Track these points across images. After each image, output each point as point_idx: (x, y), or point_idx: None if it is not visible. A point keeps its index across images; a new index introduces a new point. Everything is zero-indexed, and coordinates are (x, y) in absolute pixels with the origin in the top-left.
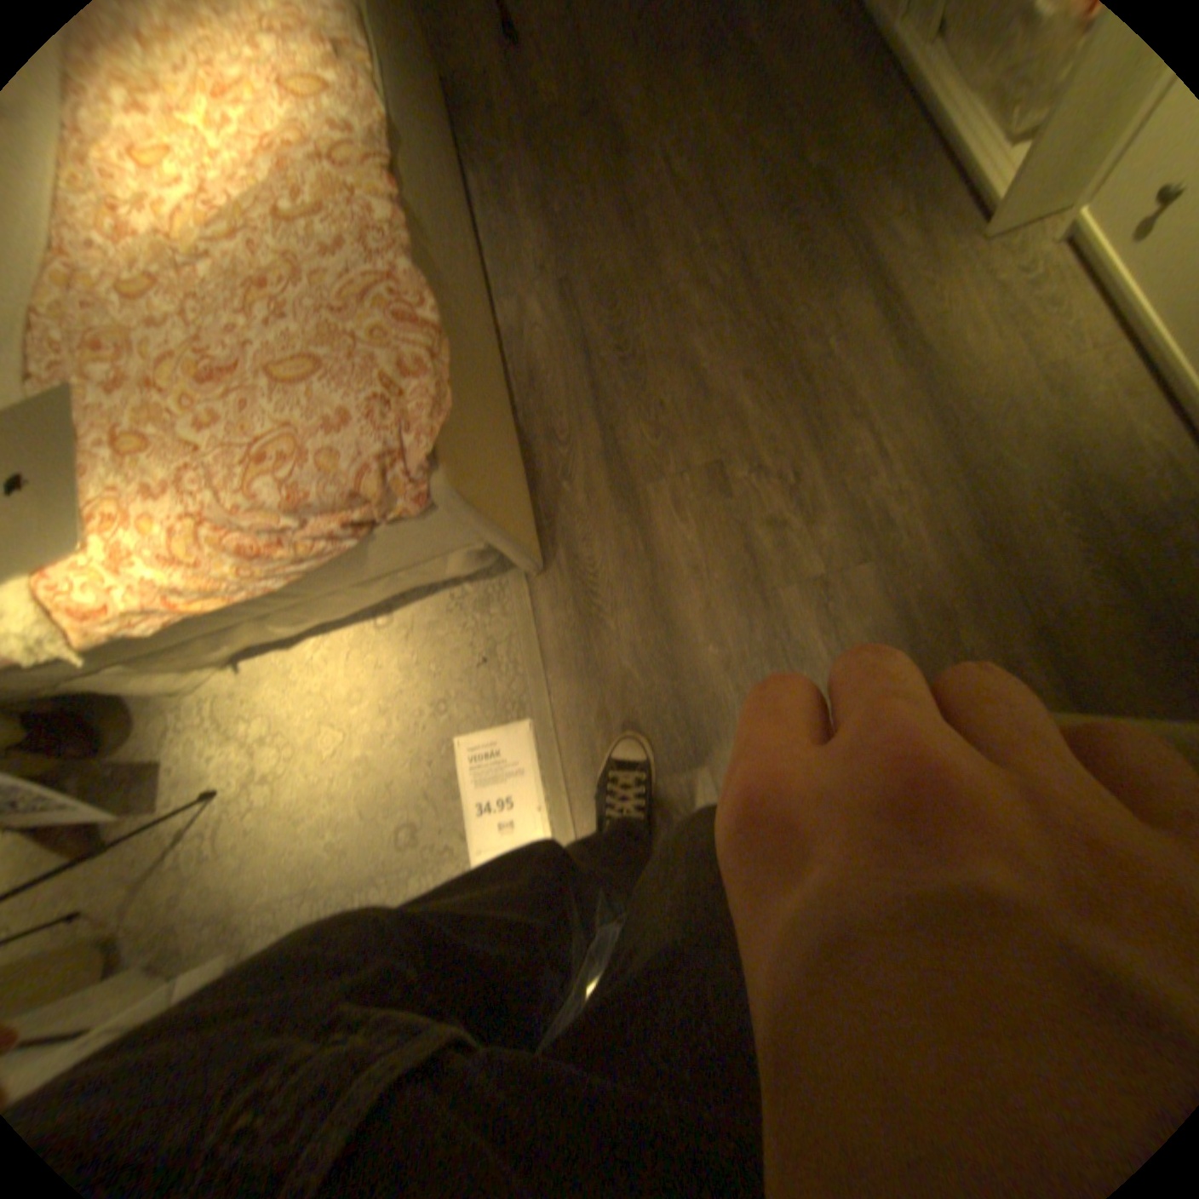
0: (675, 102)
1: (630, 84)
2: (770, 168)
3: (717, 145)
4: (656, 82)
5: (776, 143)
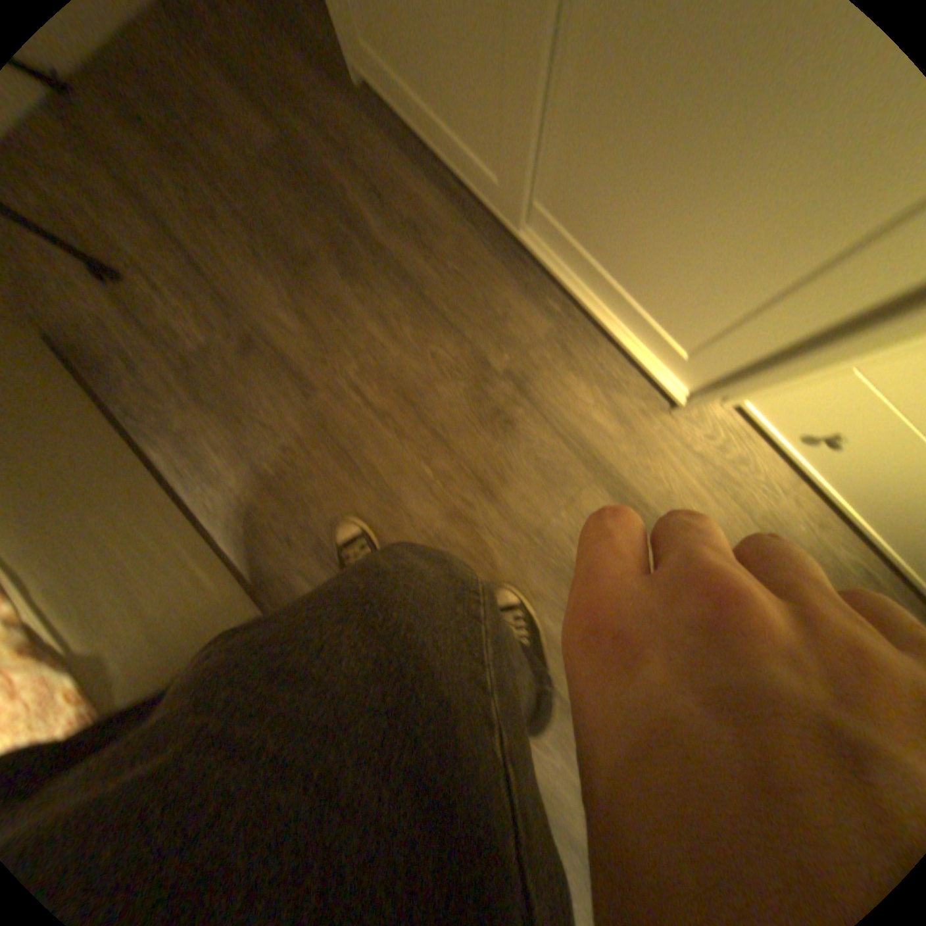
0: (337, 325)
1: (280, 312)
2: (462, 381)
3: (401, 366)
4: (306, 305)
5: (456, 353)
